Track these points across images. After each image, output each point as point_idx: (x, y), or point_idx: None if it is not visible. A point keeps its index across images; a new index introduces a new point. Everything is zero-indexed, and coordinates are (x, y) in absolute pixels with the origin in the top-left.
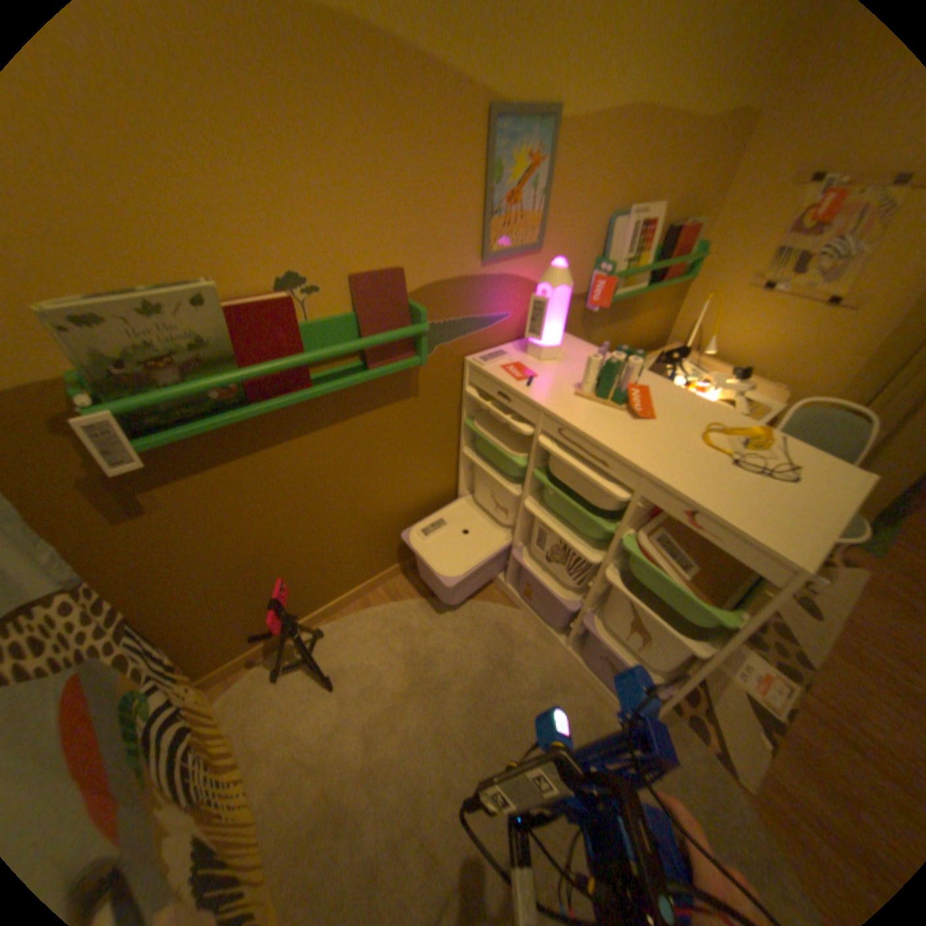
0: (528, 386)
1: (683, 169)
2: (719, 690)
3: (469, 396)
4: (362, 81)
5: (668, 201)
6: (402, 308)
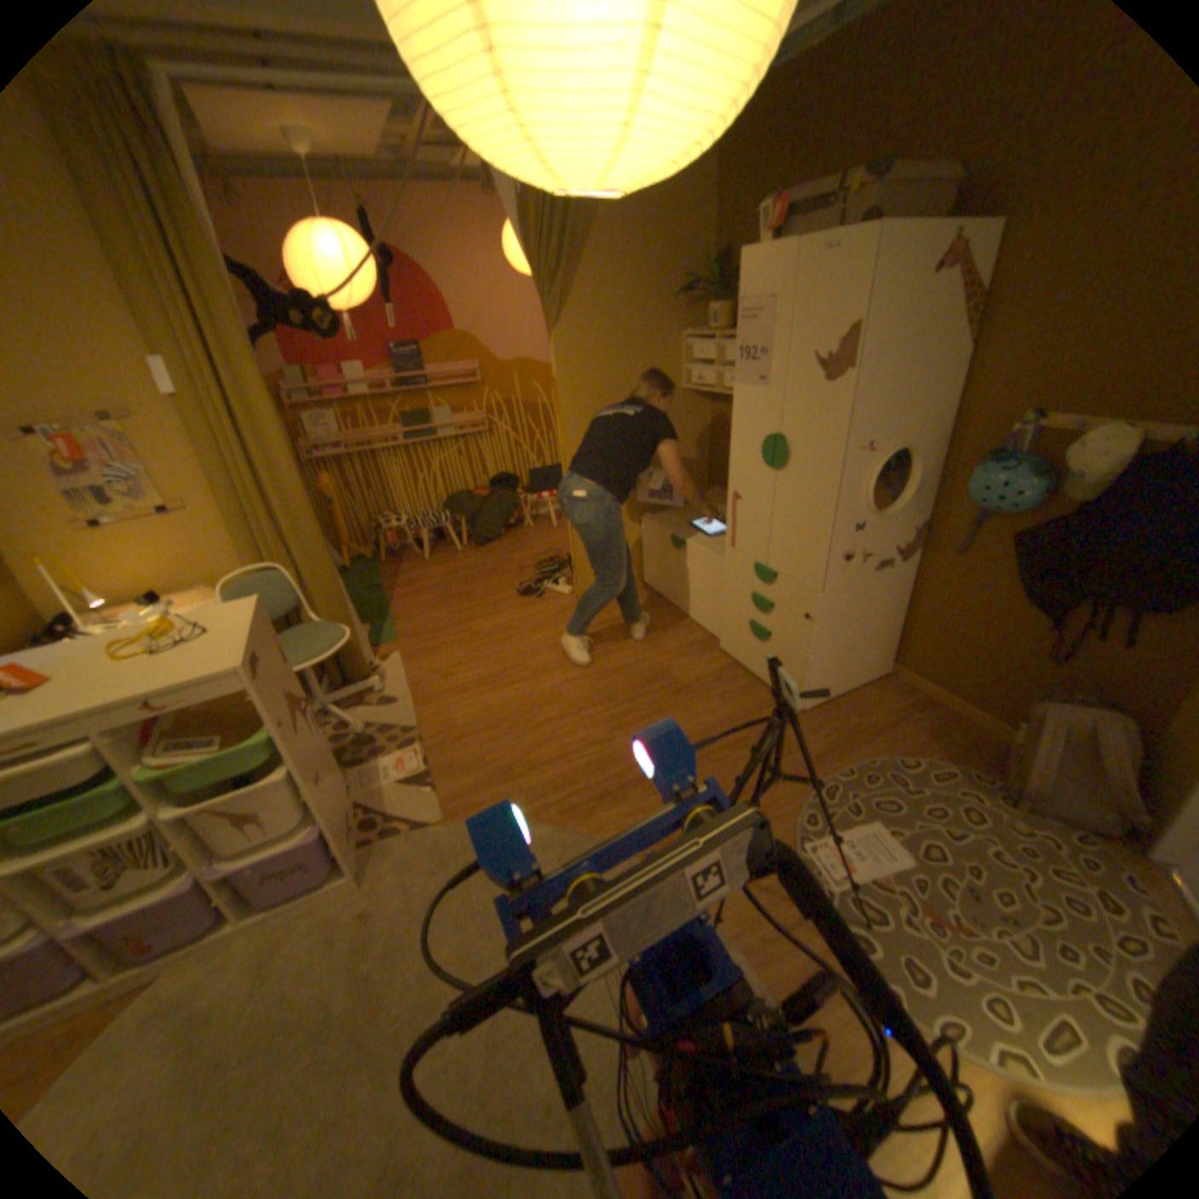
0: None
1: None
2: (377, 801)
3: None
4: None
5: None
6: None
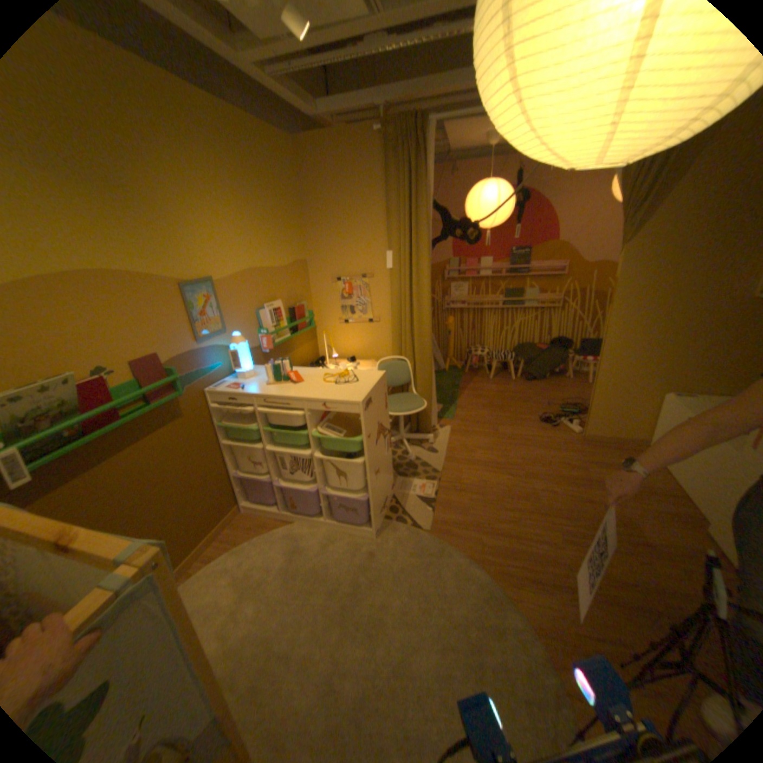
0: (242, 389)
1: (282, 286)
2: (404, 501)
3: (214, 409)
4: (118, 288)
5: (281, 299)
6: (161, 371)
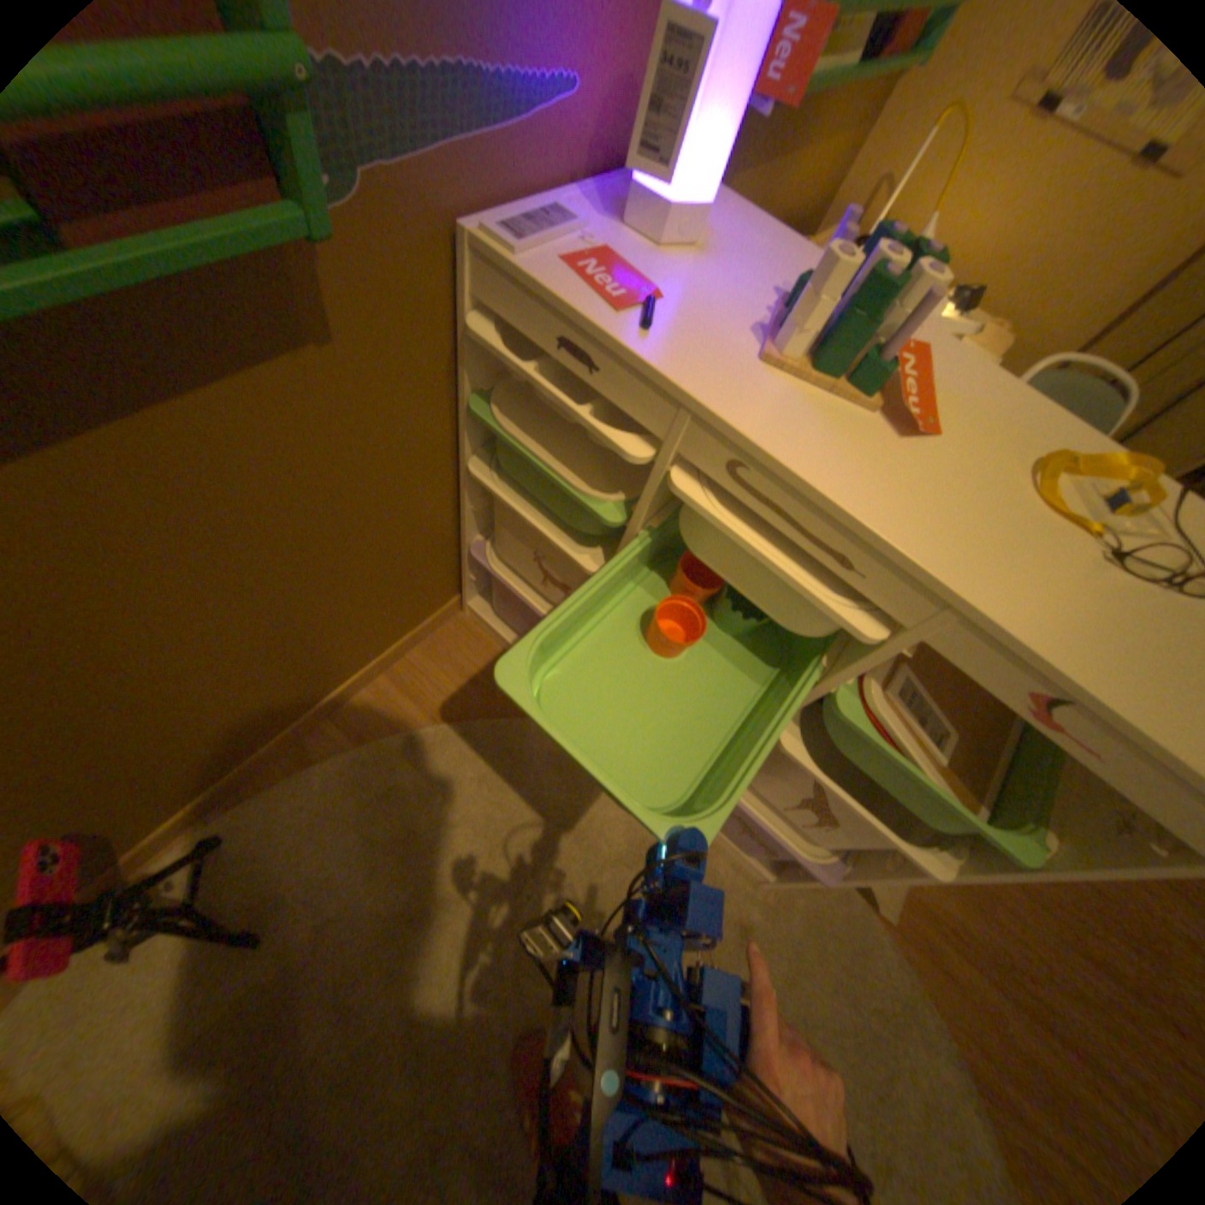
0: (650, 326)
1: None
2: None
3: (479, 335)
4: None
5: None
6: None
